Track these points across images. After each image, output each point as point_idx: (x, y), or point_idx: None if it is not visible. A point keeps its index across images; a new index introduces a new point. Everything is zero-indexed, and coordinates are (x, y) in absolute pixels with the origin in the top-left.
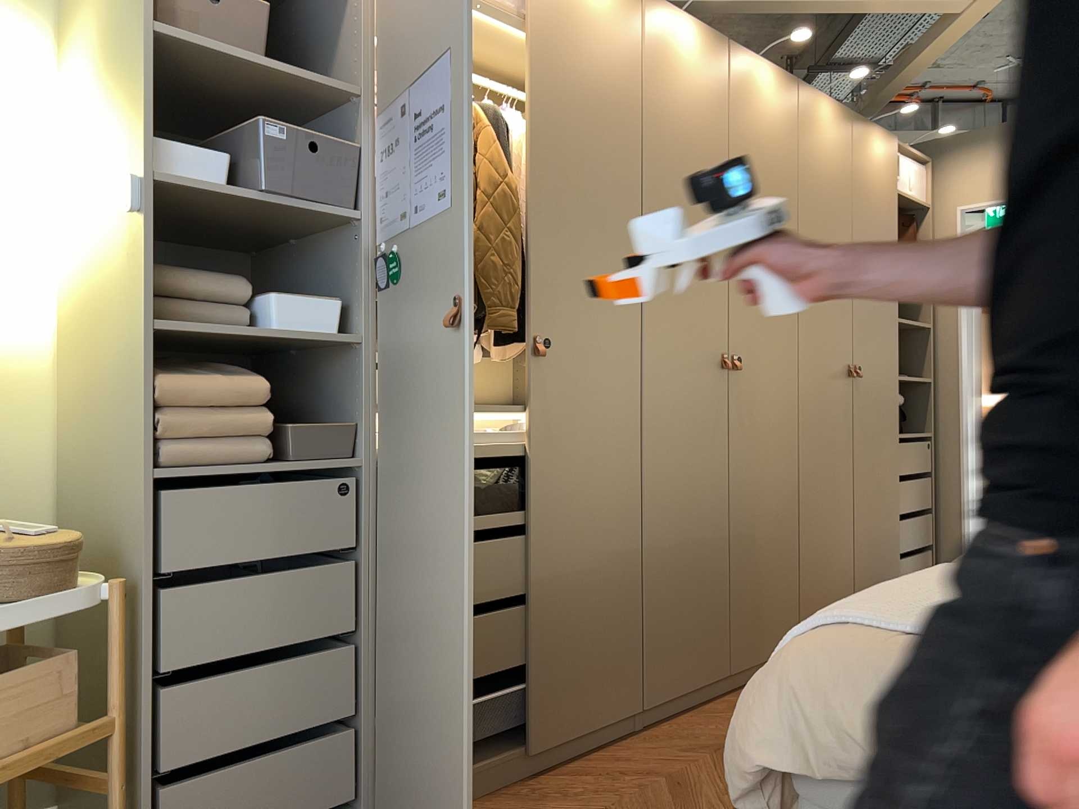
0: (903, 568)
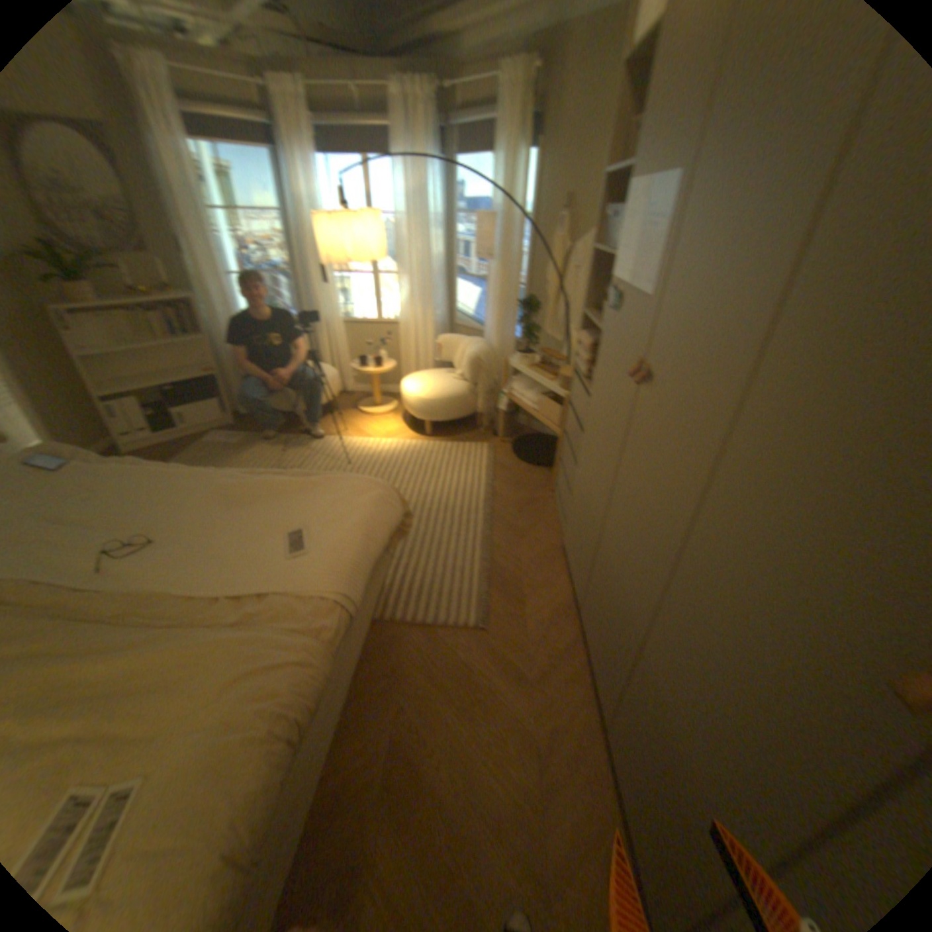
0: None
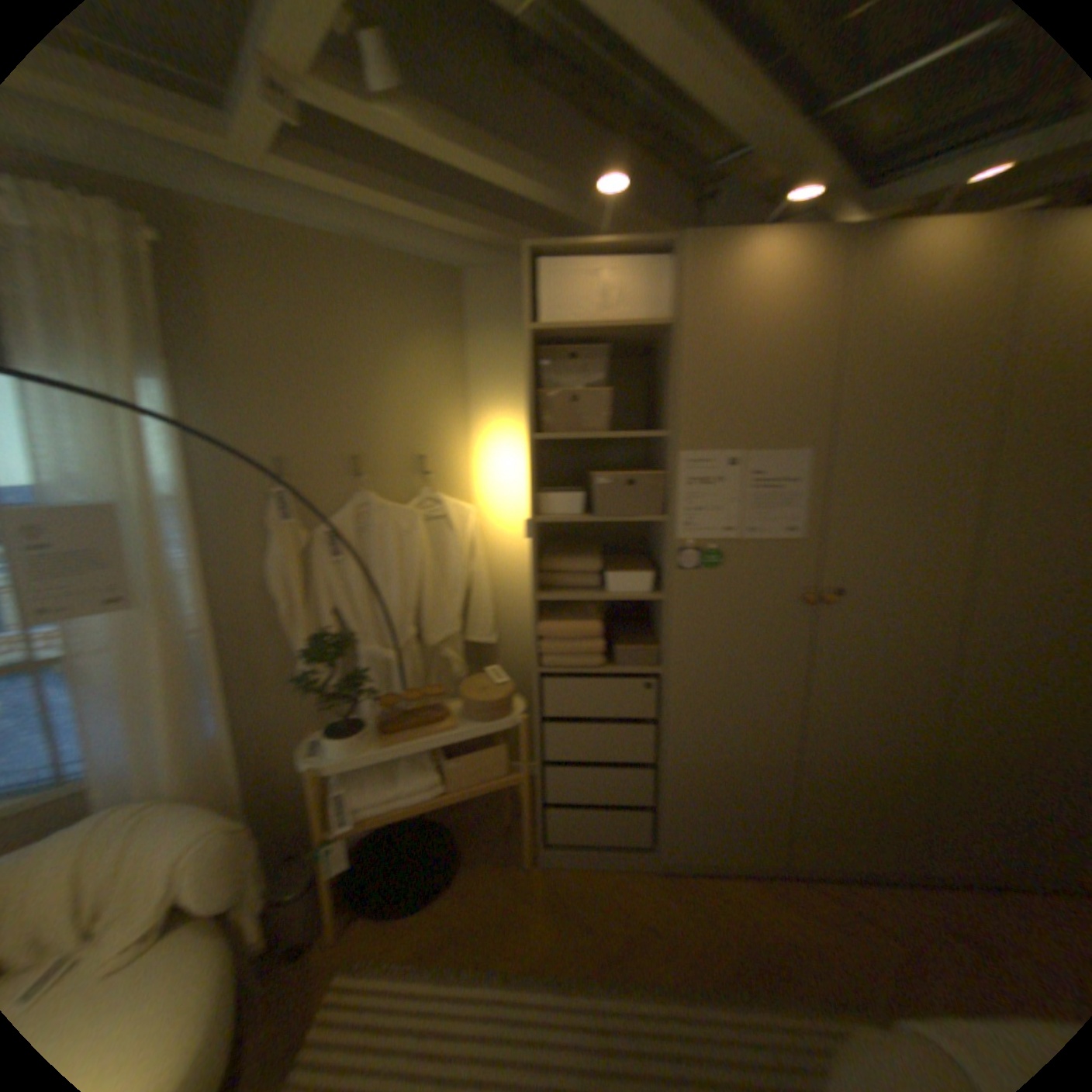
0: None
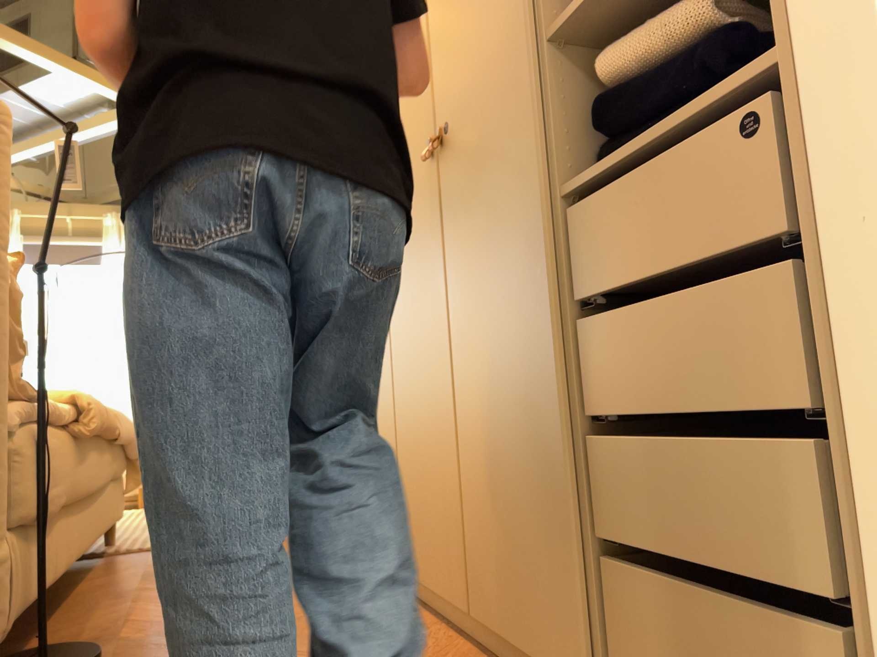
0: (606, 579)
